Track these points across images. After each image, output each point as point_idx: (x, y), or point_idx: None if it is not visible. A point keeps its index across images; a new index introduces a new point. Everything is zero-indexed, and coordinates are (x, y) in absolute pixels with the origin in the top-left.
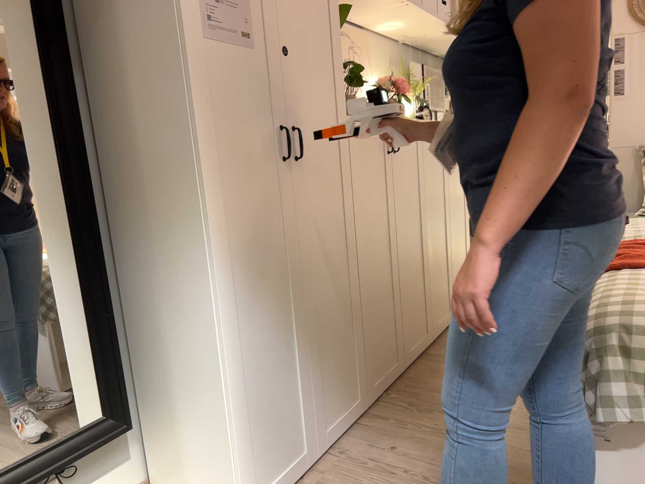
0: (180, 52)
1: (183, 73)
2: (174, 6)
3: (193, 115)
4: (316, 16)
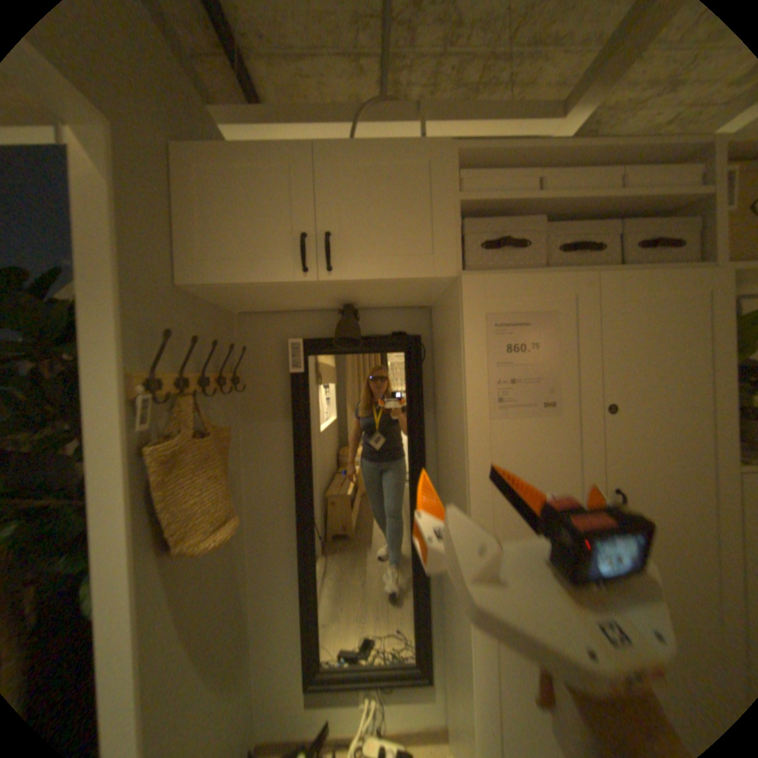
0: (469, 440)
1: (469, 458)
2: (467, 403)
3: (478, 492)
4: (704, 343)
